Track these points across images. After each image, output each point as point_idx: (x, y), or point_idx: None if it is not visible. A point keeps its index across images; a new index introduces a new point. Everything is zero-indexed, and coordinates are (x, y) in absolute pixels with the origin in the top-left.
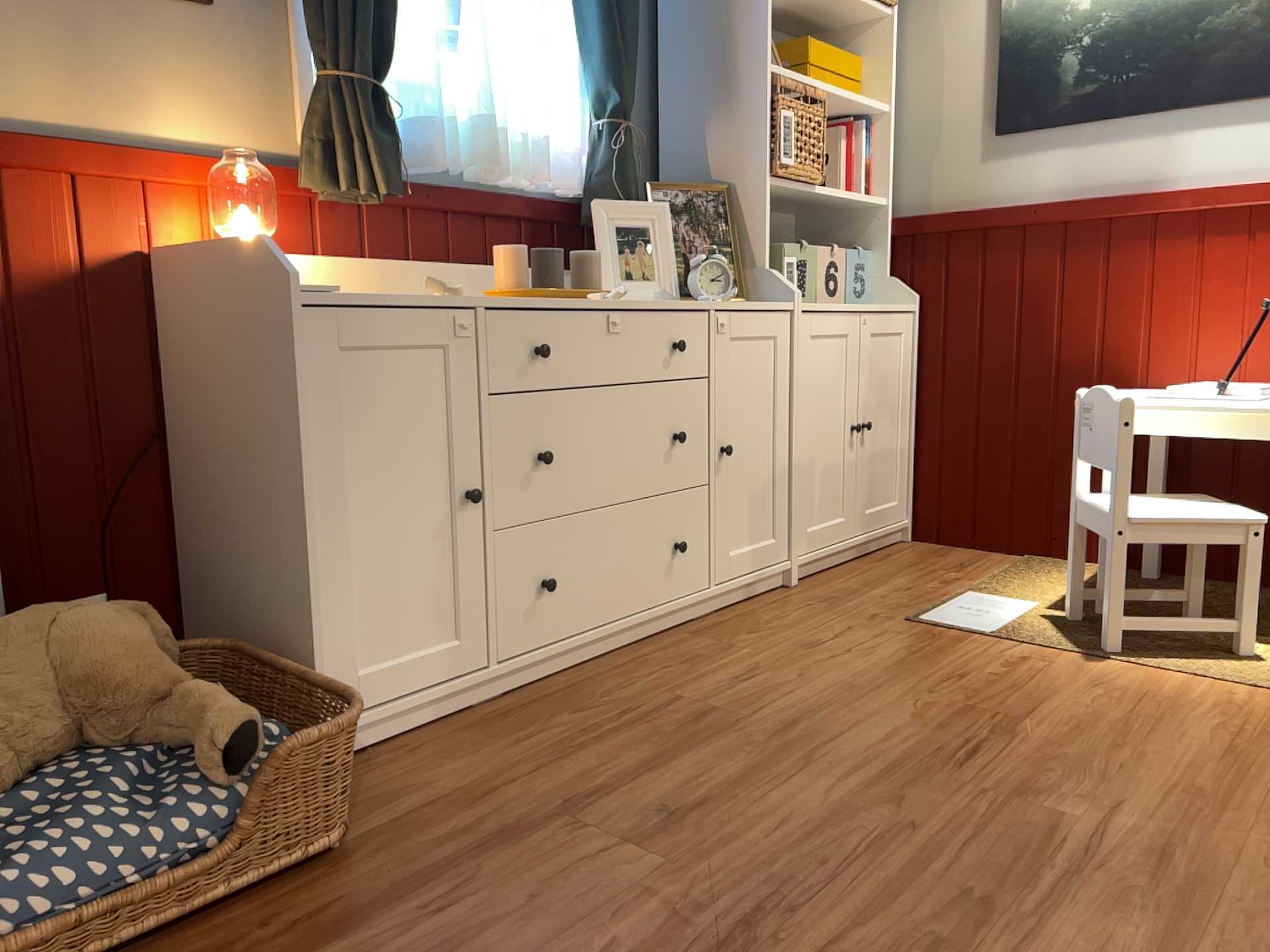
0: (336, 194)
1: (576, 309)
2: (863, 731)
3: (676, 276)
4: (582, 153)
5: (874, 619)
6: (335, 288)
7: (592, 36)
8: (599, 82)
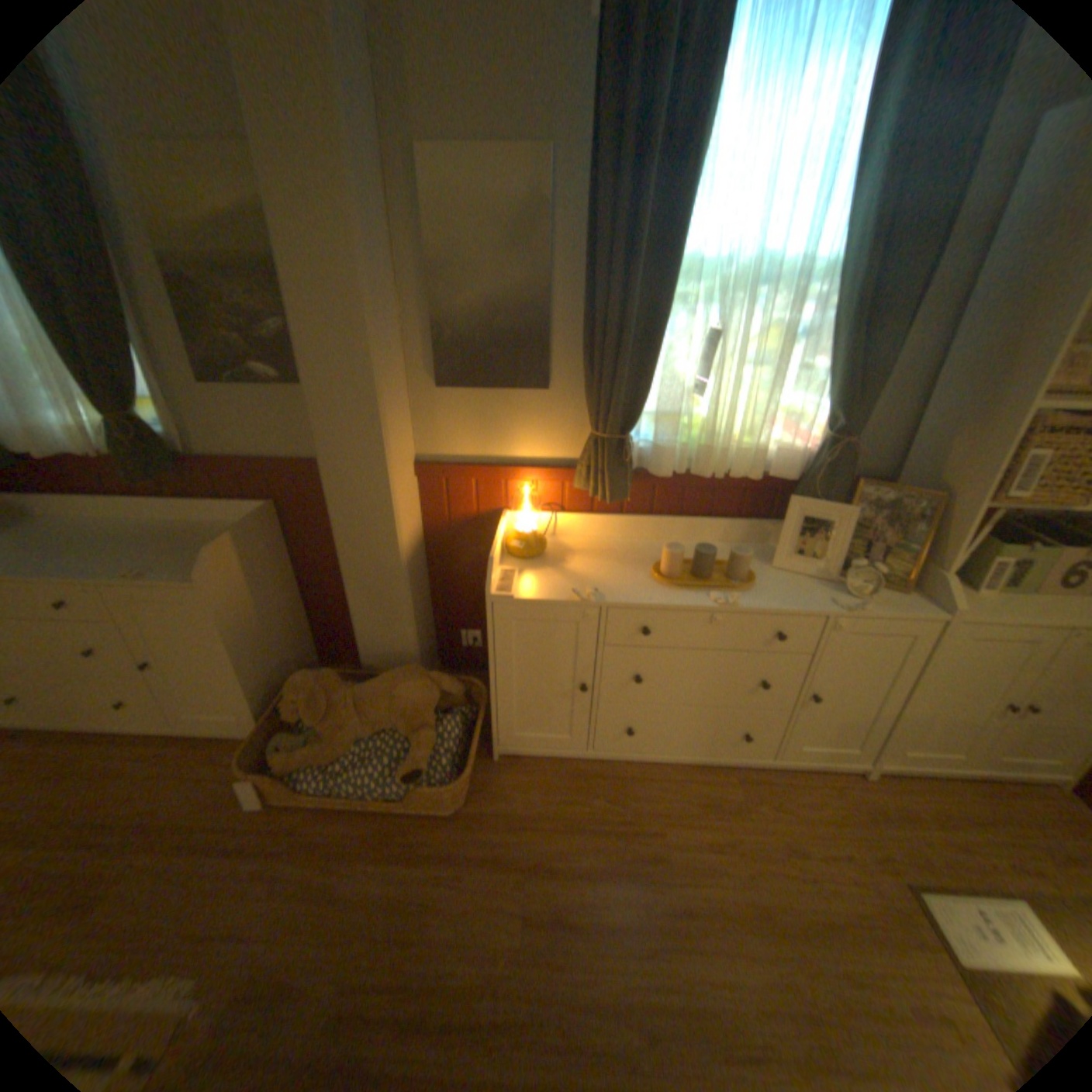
0: (592, 491)
1: (686, 608)
2: (720, 962)
3: (841, 564)
4: (819, 441)
5: (884, 865)
6: (514, 593)
7: (837, 368)
8: (834, 403)
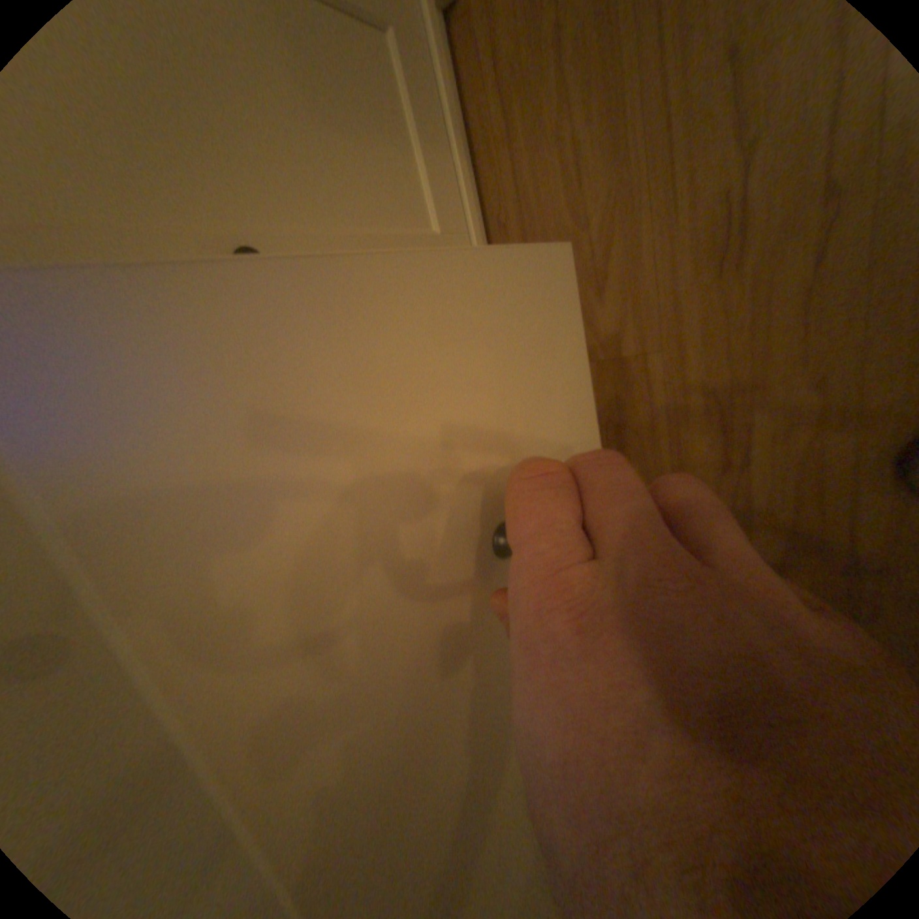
0: None
1: None
2: None
3: None
4: None
5: None
6: None
7: None
8: None
